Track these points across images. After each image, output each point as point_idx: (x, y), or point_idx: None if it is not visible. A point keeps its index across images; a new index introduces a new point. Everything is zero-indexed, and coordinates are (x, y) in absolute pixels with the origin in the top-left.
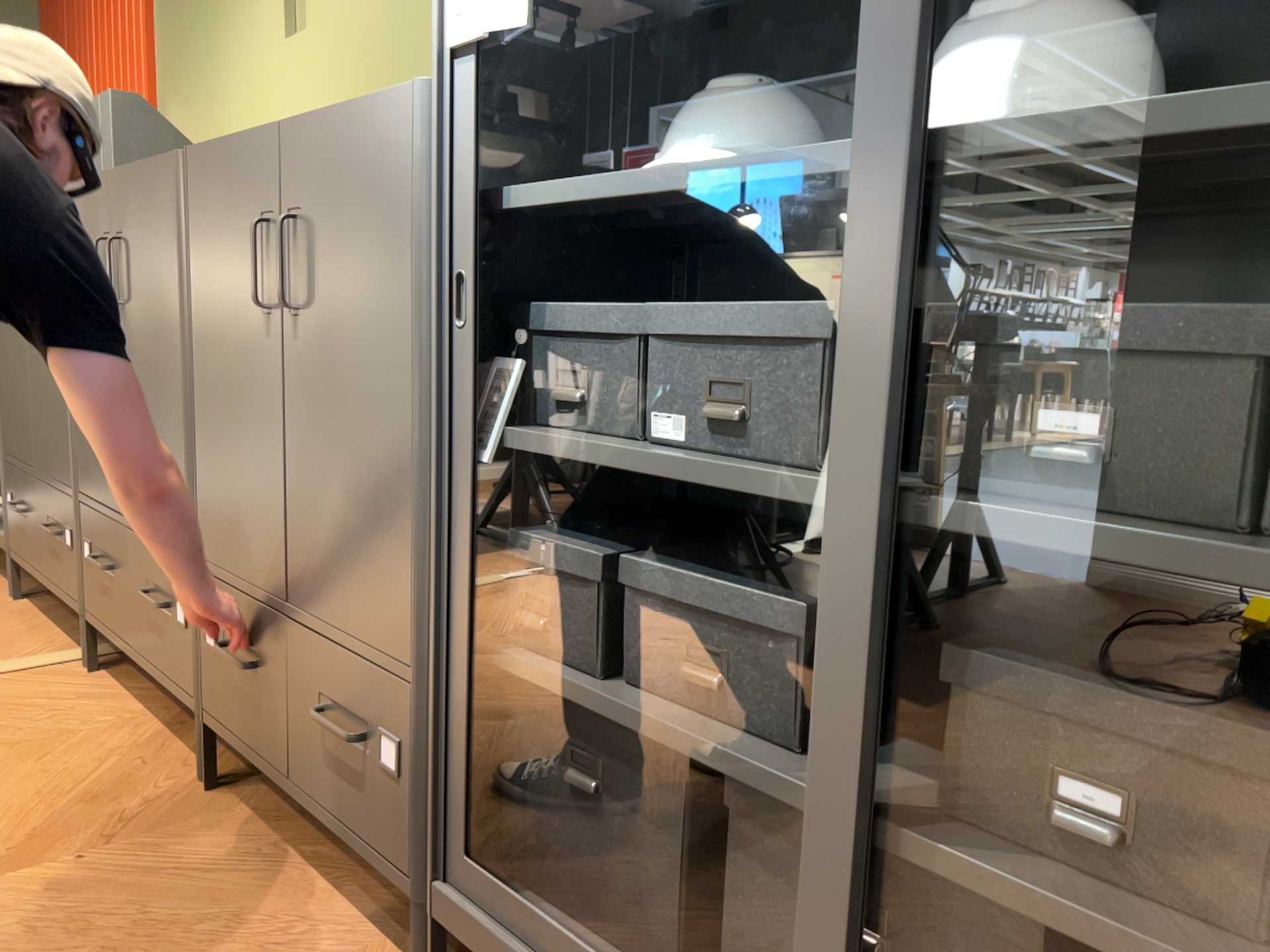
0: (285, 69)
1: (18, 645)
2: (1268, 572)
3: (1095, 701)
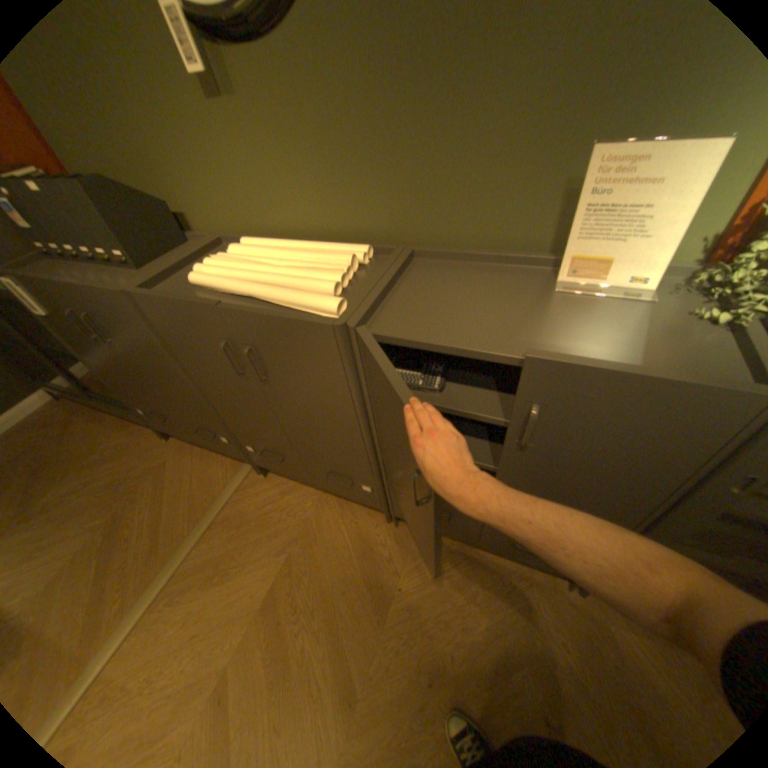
0: (215, 127)
1: (209, 472)
2: None
3: None
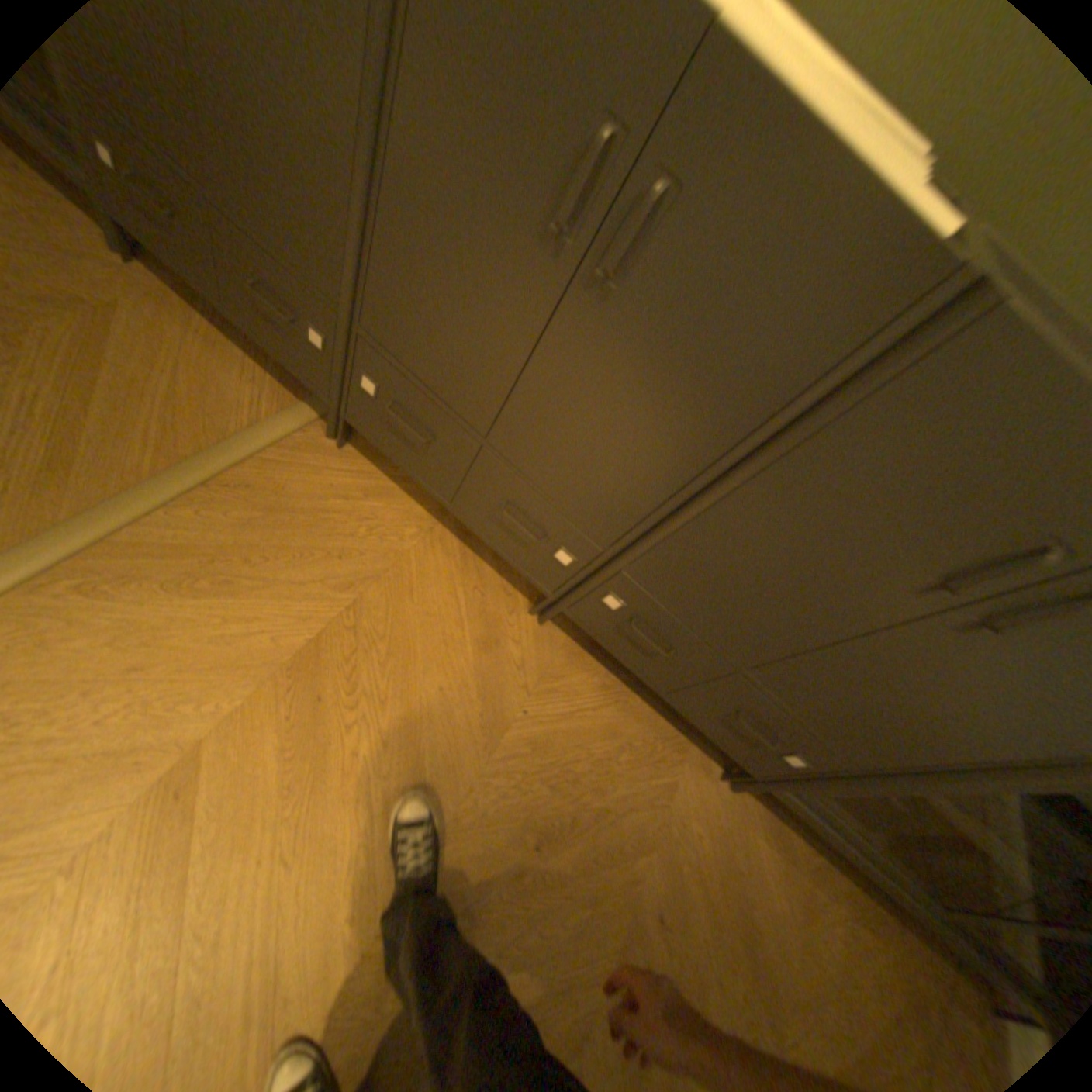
0: None
1: (221, 380)
2: None
3: None
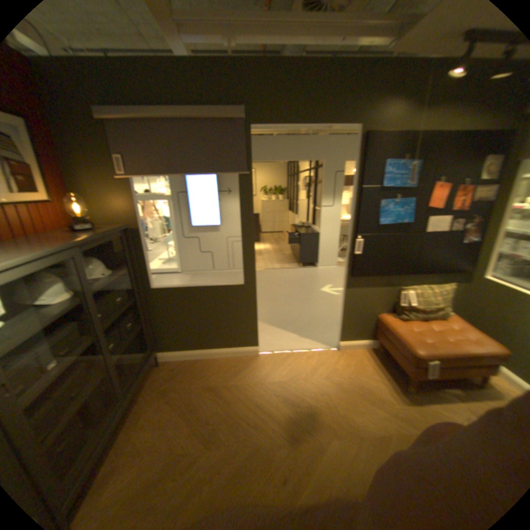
0: None
1: None
2: (115, 316)
3: (105, 339)
